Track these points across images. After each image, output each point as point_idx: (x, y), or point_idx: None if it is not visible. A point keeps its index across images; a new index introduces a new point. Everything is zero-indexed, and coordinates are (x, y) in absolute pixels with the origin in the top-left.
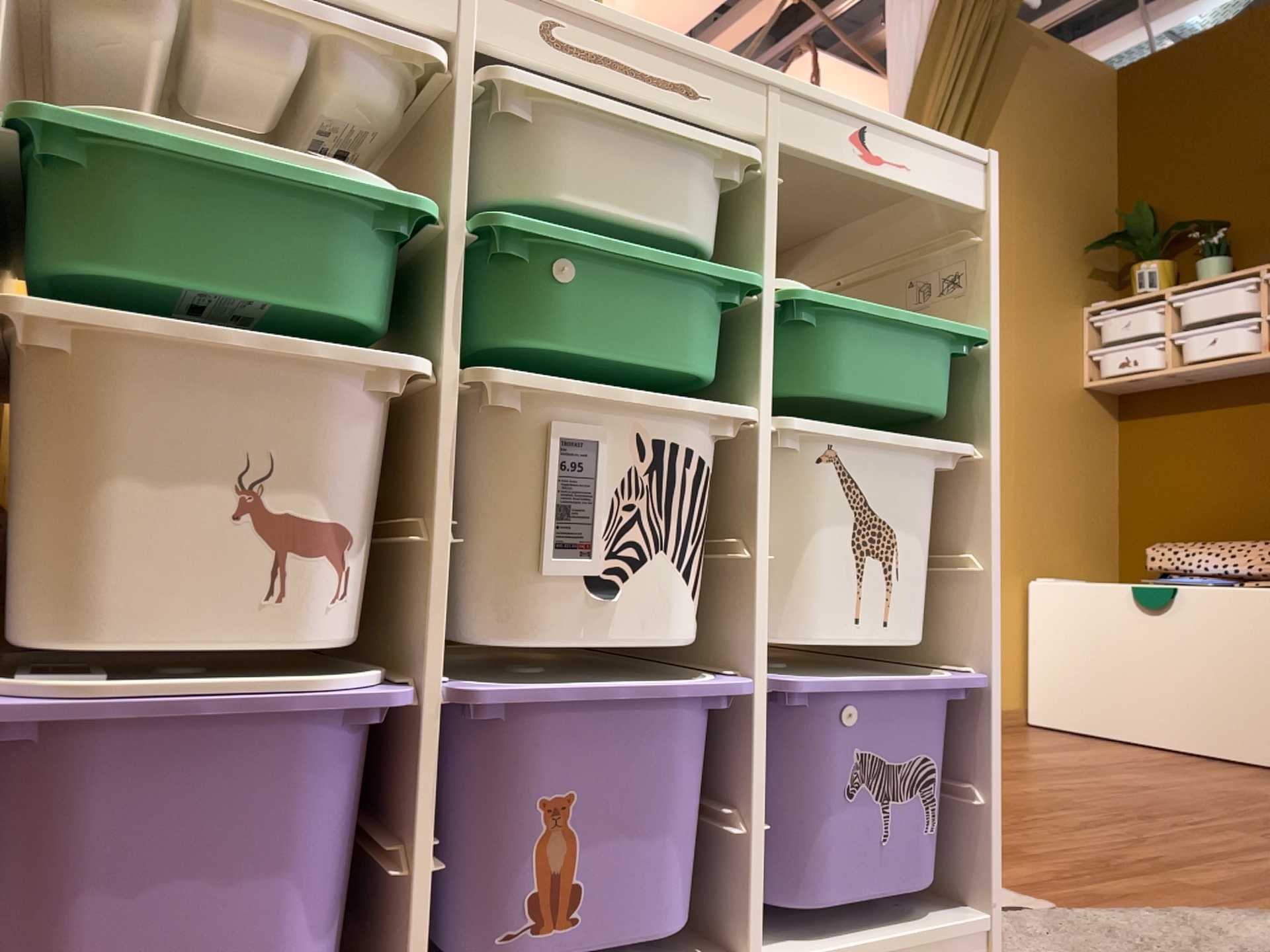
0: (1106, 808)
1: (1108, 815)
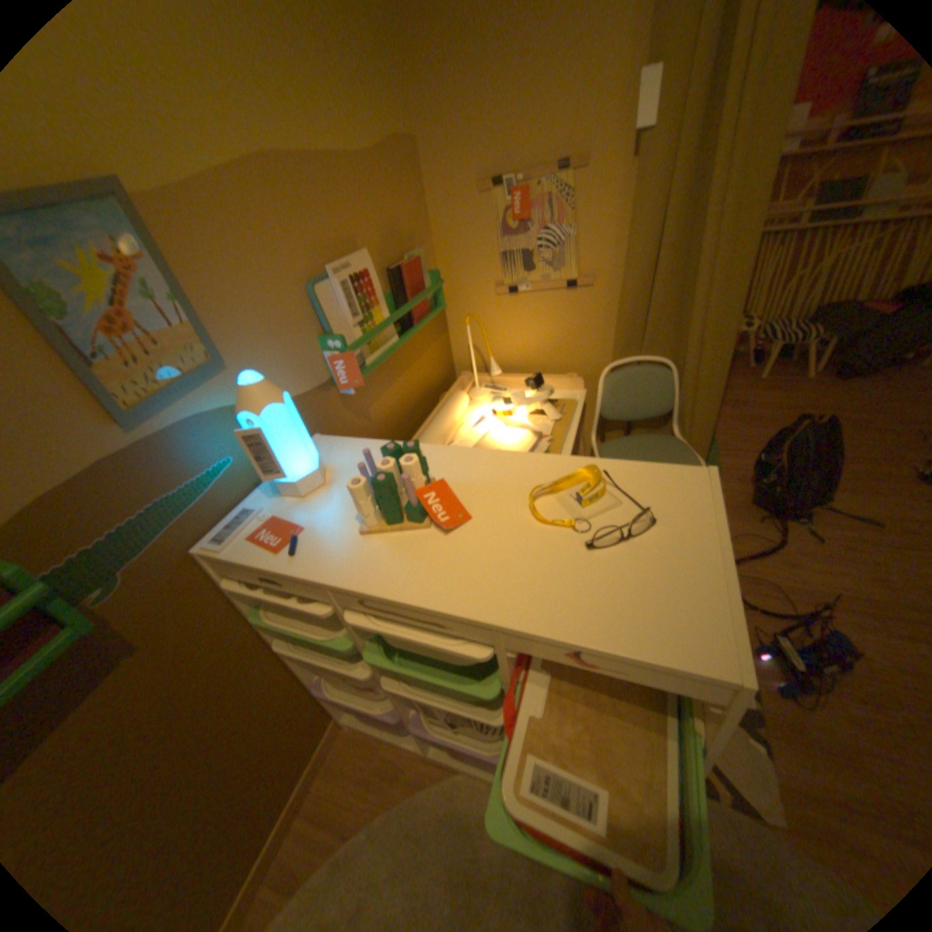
0: None
1: None
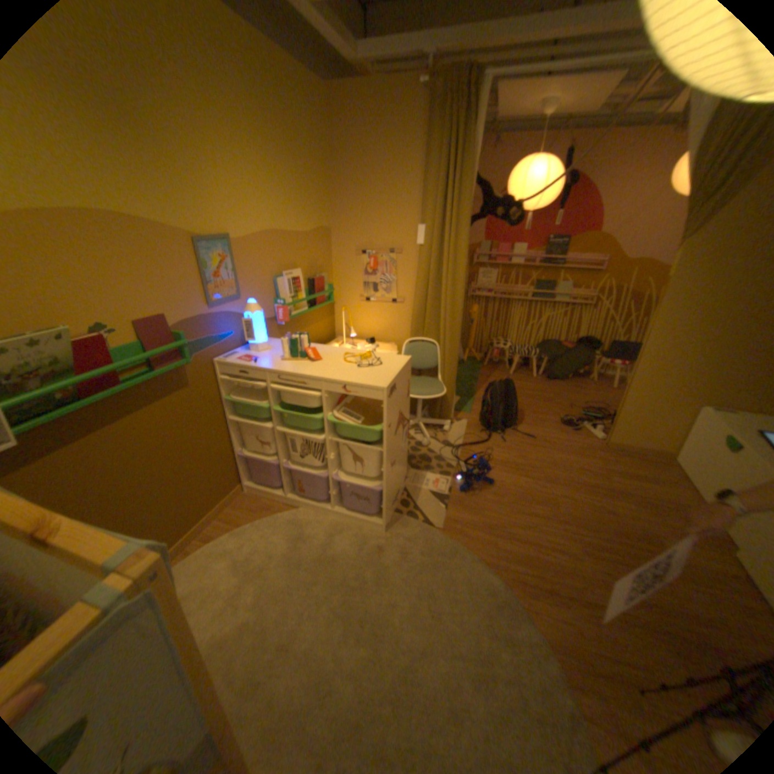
0: (557, 517)
1: (548, 520)
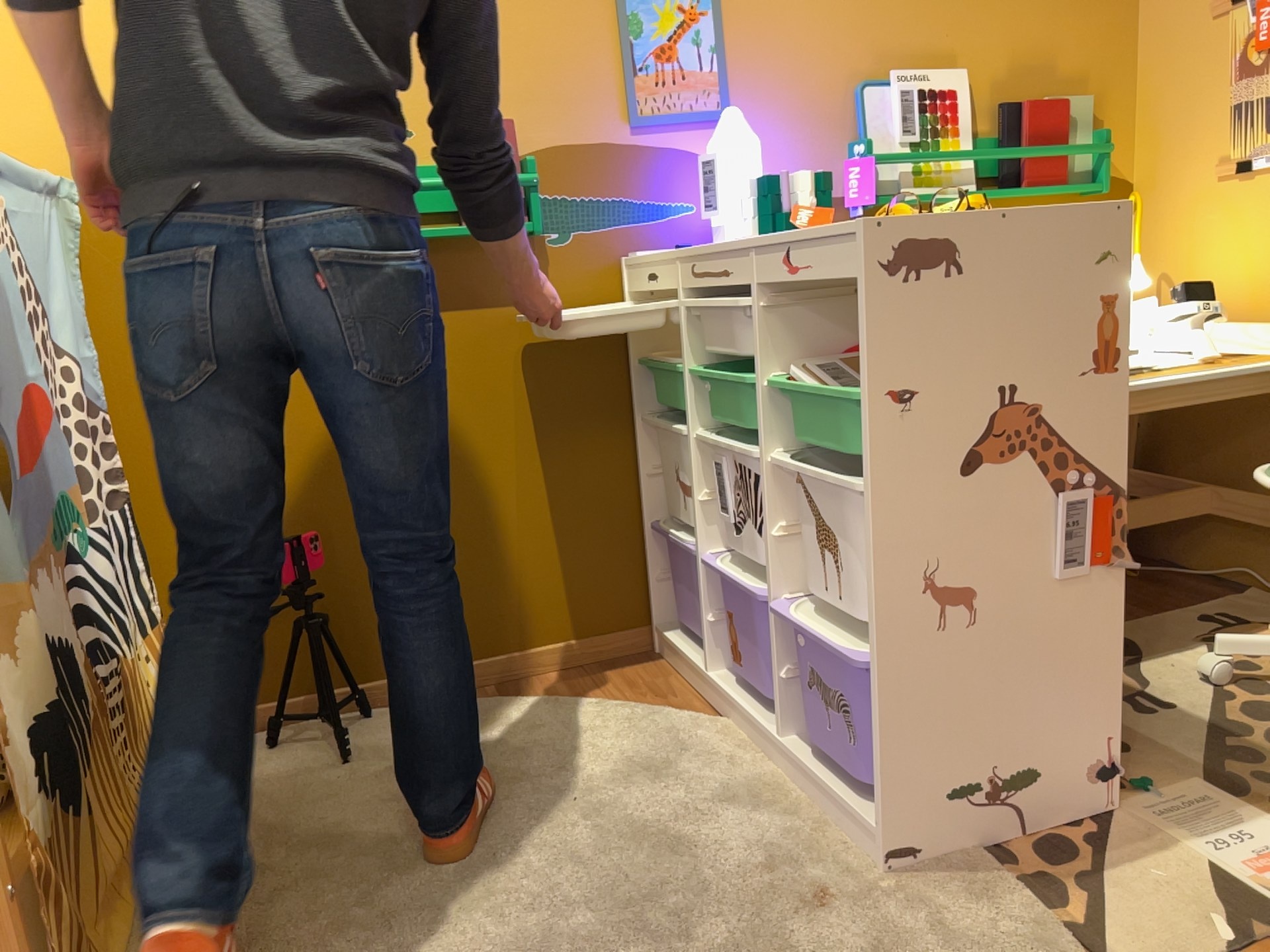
0: None
1: None
